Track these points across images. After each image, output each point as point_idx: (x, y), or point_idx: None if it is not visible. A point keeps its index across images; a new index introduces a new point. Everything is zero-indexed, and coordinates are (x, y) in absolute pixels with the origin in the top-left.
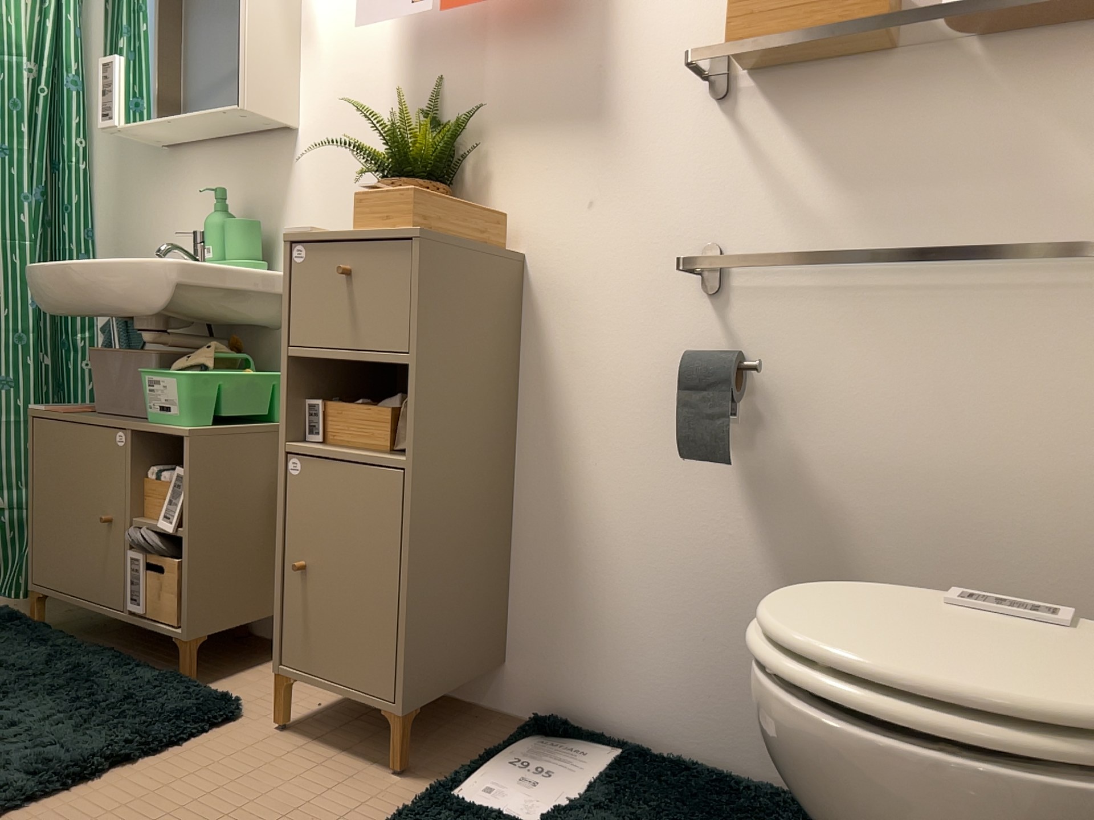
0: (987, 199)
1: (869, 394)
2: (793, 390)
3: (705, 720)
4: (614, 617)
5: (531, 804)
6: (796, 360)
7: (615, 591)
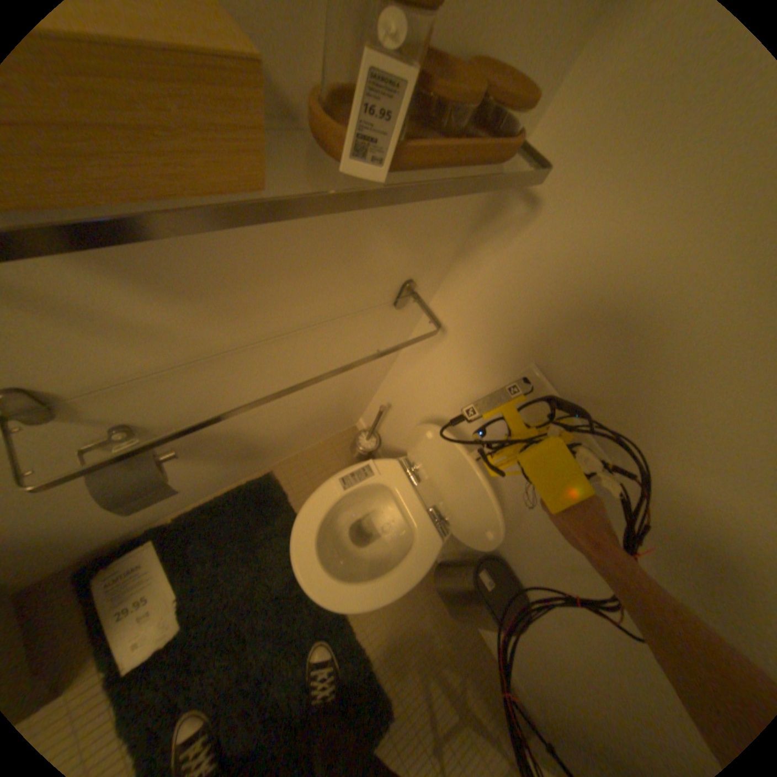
0: (330, 278)
1: (249, 393)
2: (190, 415)
3: (185, 501)
4: (96, 528)
5: (165, 627)
6: (185, 405)
7: (88, 526)
